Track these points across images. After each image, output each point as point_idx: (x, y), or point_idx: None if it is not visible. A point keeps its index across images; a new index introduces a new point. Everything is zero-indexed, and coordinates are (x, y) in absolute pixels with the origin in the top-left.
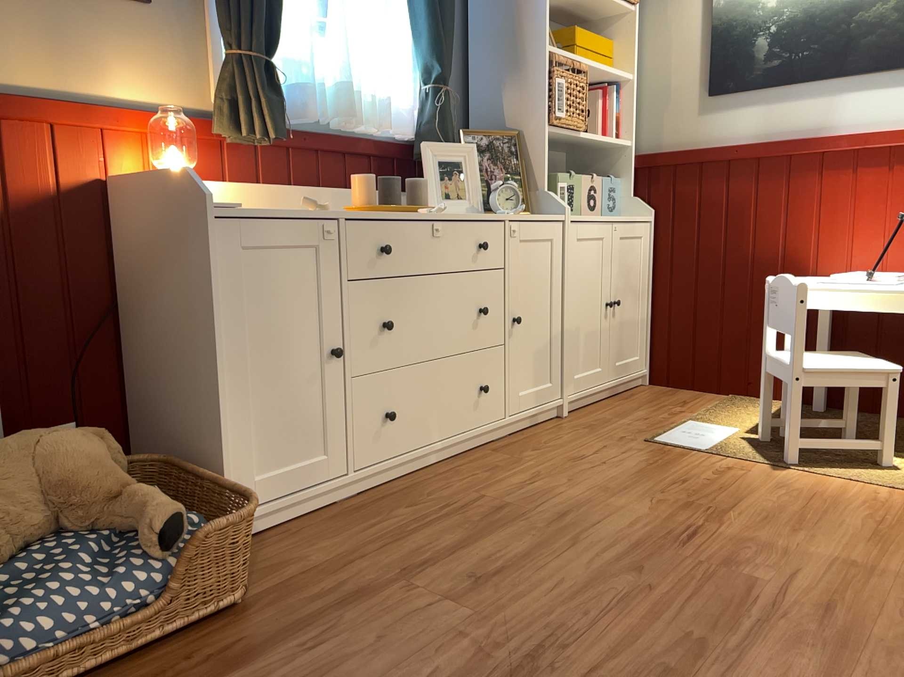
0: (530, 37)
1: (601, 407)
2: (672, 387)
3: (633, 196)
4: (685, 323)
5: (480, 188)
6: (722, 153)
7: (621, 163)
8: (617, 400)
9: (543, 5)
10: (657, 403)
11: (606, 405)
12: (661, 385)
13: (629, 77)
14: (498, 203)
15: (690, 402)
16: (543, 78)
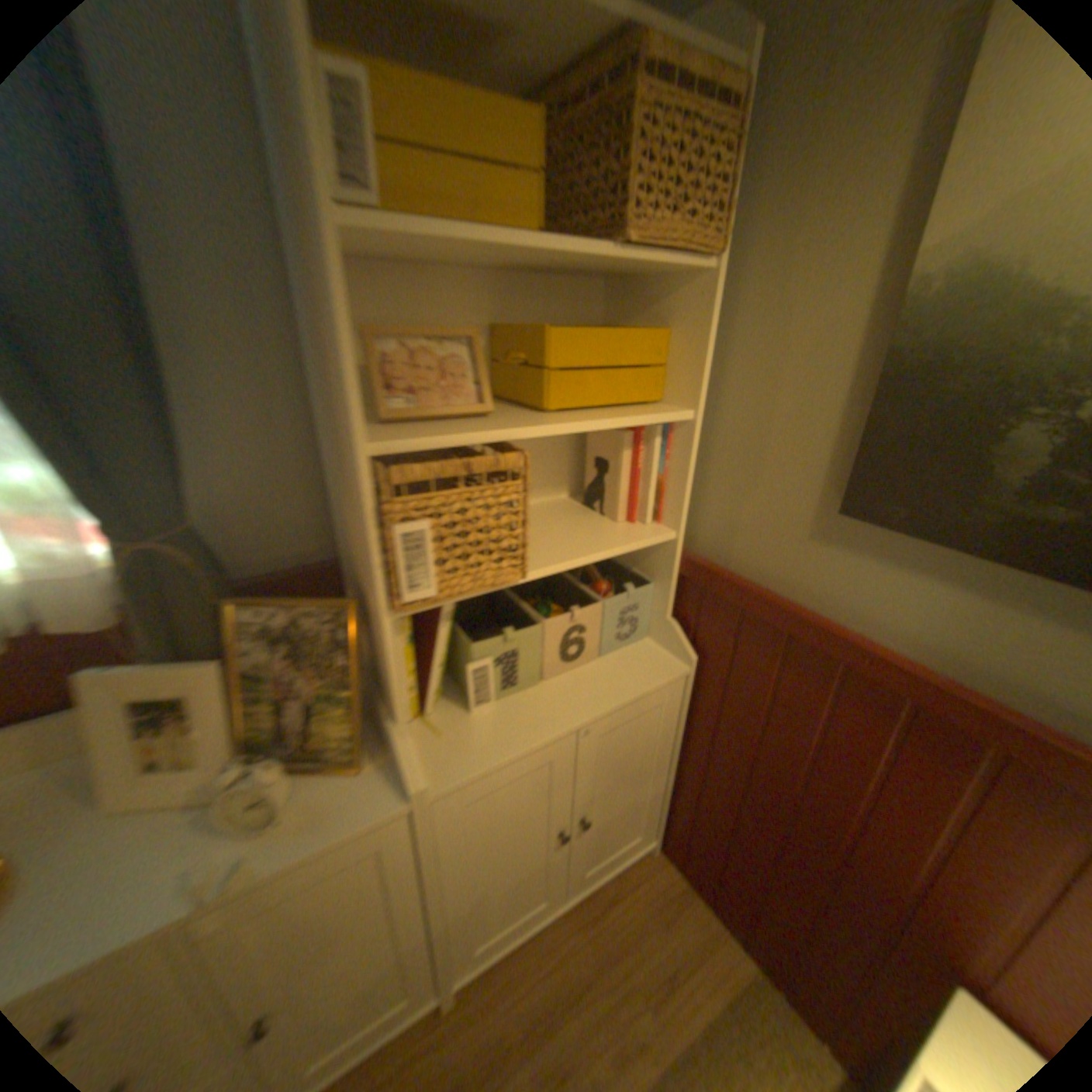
0: (340, 413)
1: (529, 971)
2: (687, 887)
3: (671, 618)
4: (718, 837)
5: (216, 759)
6: (843, 651)
7: (660, 560)
8: (575, 932)
9: (338, 338)
10: (627, 975)
11: (545, 957)
12: (675, 872)
13: (685, 419)
14: (220, 822)
15: (683, 988)
16: (367, 522)
